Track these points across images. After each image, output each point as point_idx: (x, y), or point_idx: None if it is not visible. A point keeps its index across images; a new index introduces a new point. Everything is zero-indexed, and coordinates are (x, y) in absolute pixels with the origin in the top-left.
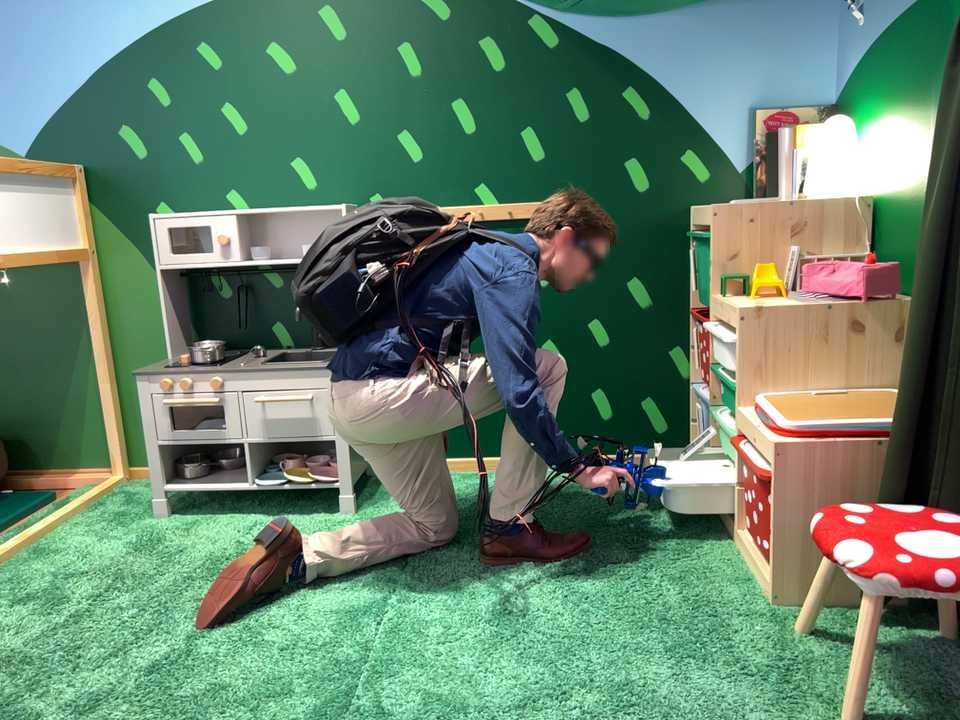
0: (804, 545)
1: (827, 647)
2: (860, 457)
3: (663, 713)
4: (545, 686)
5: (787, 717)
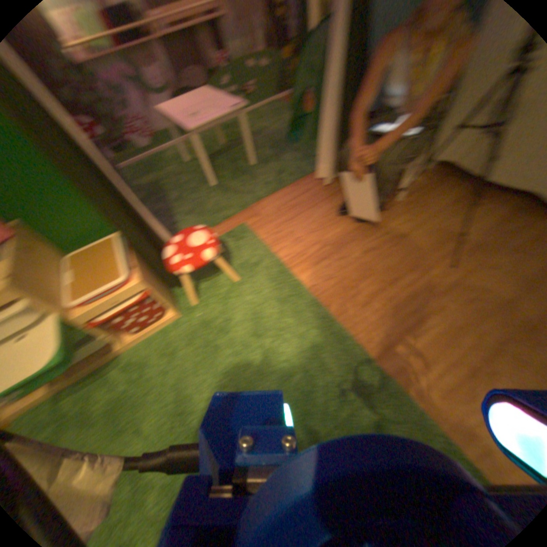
0: (162, 293)
1: (198, 293)
2: (135, 259)
3: (255, 319)
4: (264, 360)
5: (239, 292)
